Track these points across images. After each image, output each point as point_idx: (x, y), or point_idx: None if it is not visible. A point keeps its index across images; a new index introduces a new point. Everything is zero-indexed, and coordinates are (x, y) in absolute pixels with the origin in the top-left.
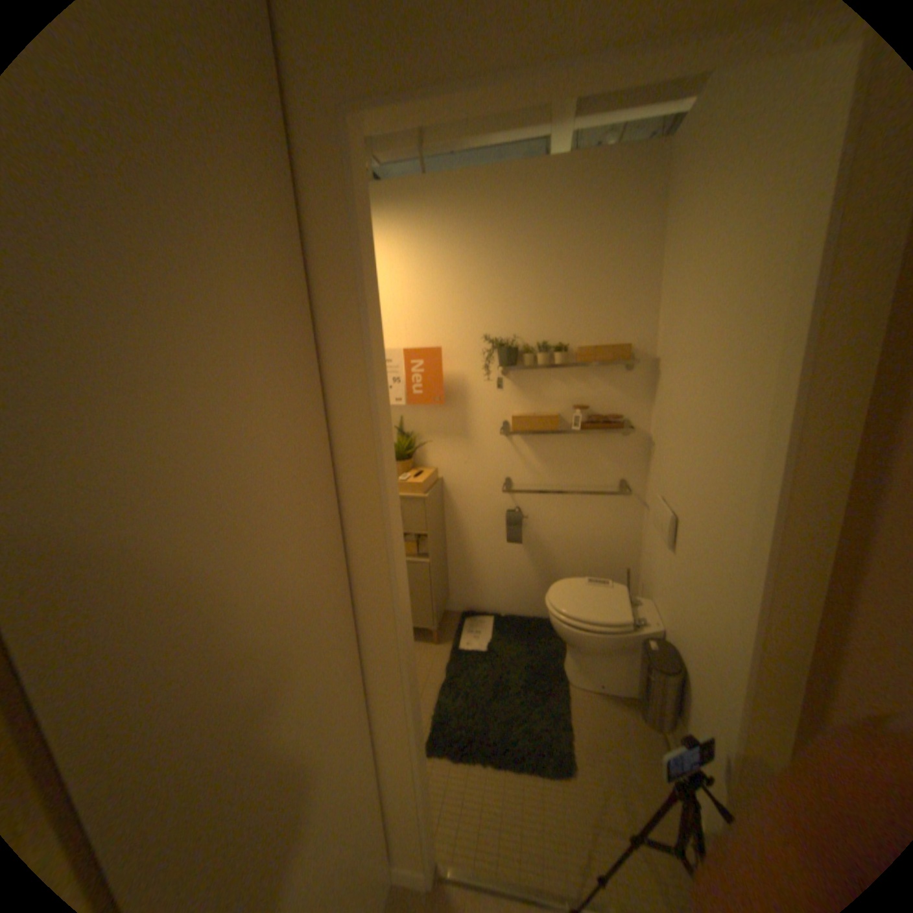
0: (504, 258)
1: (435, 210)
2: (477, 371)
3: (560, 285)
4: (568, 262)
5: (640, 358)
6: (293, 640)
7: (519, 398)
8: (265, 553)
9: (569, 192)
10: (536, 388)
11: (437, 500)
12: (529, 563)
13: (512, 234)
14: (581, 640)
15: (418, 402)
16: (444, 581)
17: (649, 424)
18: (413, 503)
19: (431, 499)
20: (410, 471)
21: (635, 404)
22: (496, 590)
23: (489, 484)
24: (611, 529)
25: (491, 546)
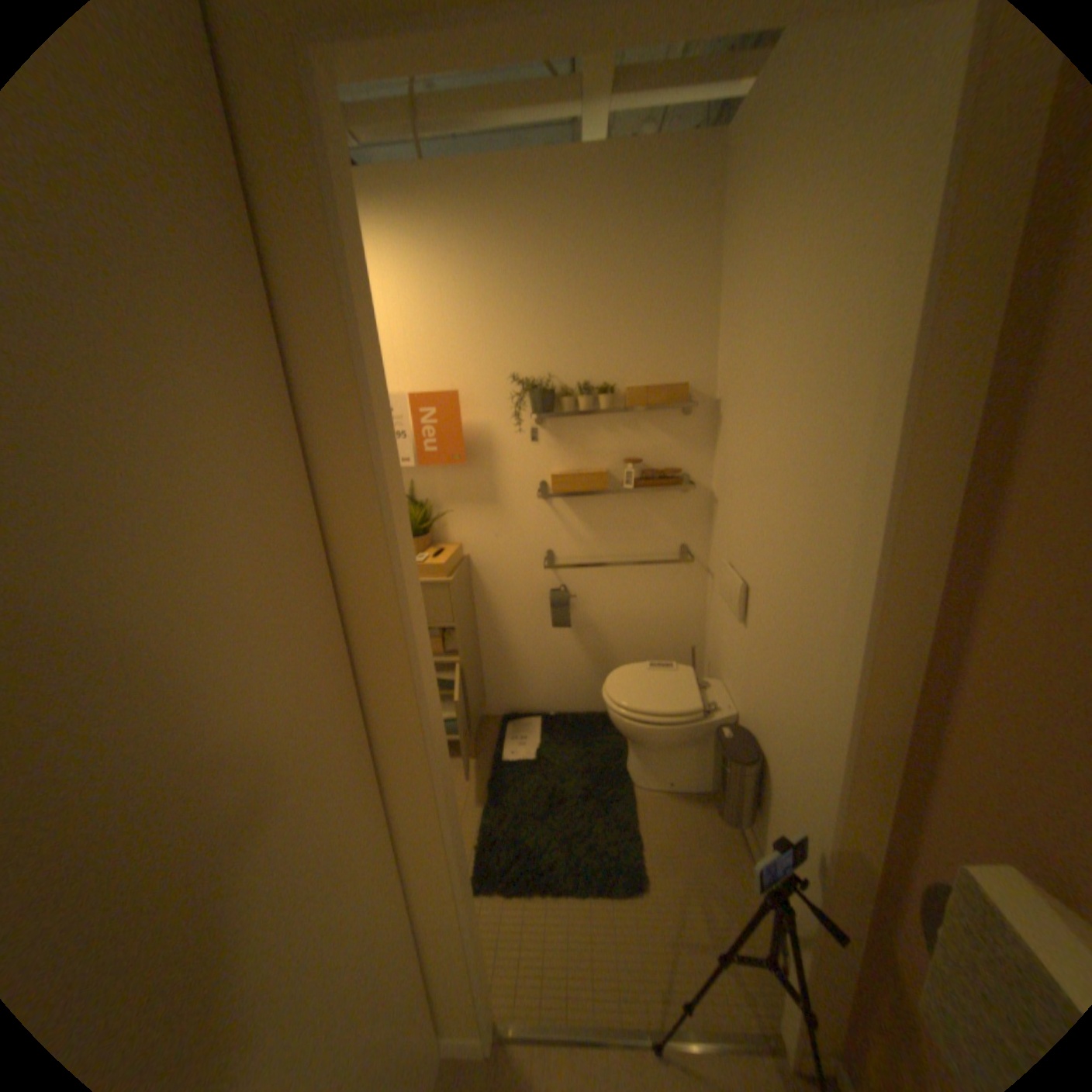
0: (532, 275)
1: (439, 210)
2: (505, 421)
3: (602, 311)
4: (610, 282)
5: (698, 400)
6: (290, 798)
7: (558, 452)
8: (240, 687)
9: (609, 193)
10: (579, 439)
11: (464, 583)
12: (579, 650)
13: (540, 245)
14: (646, 735)
15: (432, 462)
16: (479, 681)
17: (710, 478)
18: (435, 590)
19: (457, 584)
20: (428, 549)
21: (694, 456)
22: (543, 685)
23: (528, 560)
24: (671, 603)
25: (534, 634)
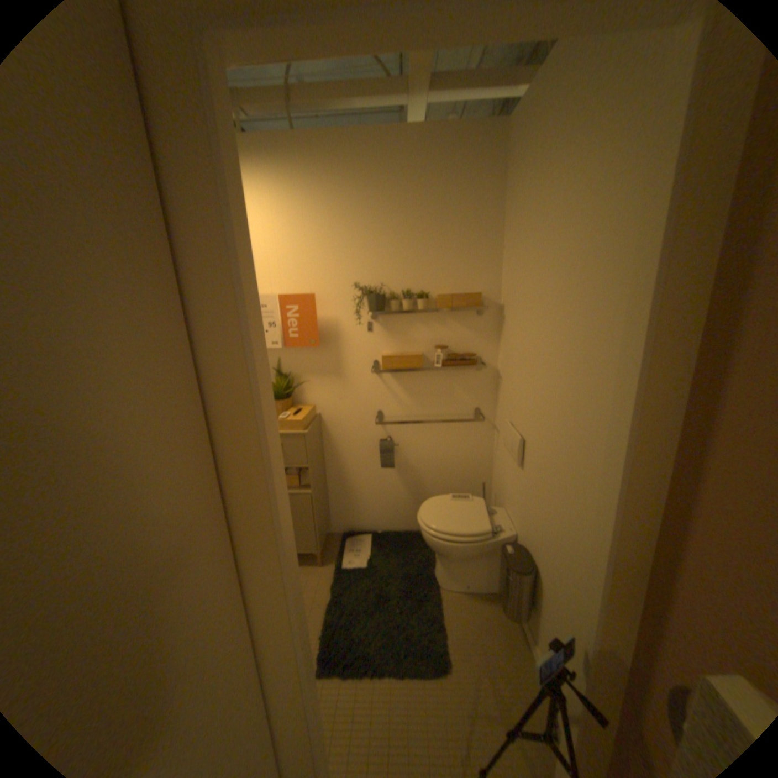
0: (371, 213)
1: (304, 165)
2: (349, 316)
3: (420, 240)
4: (426, 220)
5: (488, 305)
6: (165, 620)
7: (387, 339)
8: (124, 531)
9: (426, 158)
10: (402, 330)
11: (316, 434)
12: (400, 484)
13: (377, 192)
14: (449, 550)
15: (295, 344)
16: (325, 507)
17: (496, 360)
18: (294, 439)
19: (311, 434)
20: (290, 408)
21: (484, 344)
22: (373, 510)
23: (363, 417)
24: (468, 450)
25: (367, 472)
